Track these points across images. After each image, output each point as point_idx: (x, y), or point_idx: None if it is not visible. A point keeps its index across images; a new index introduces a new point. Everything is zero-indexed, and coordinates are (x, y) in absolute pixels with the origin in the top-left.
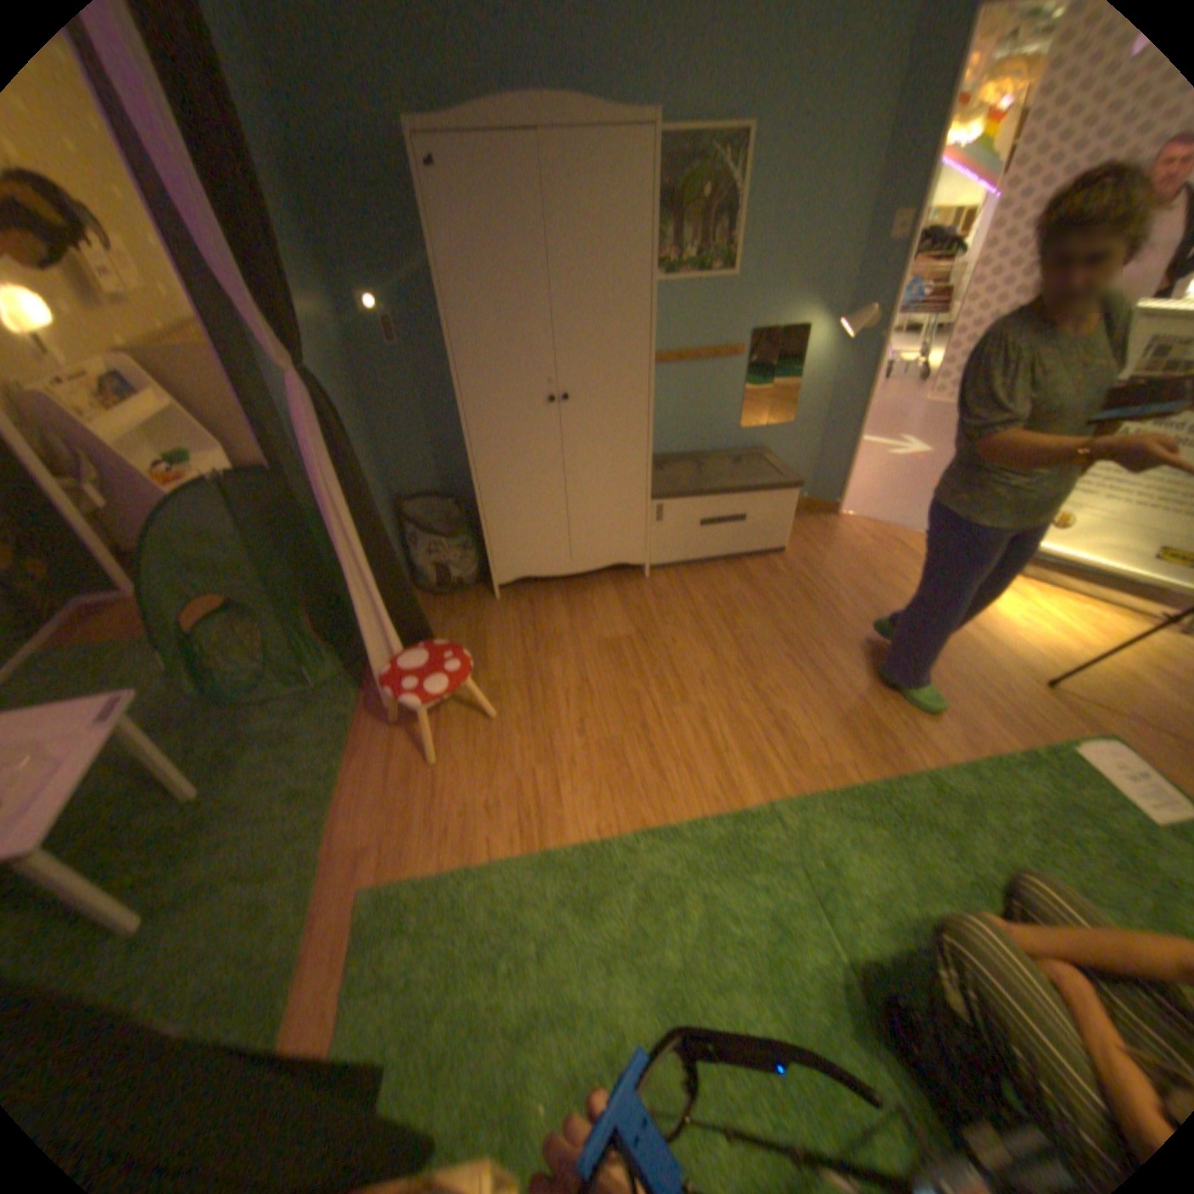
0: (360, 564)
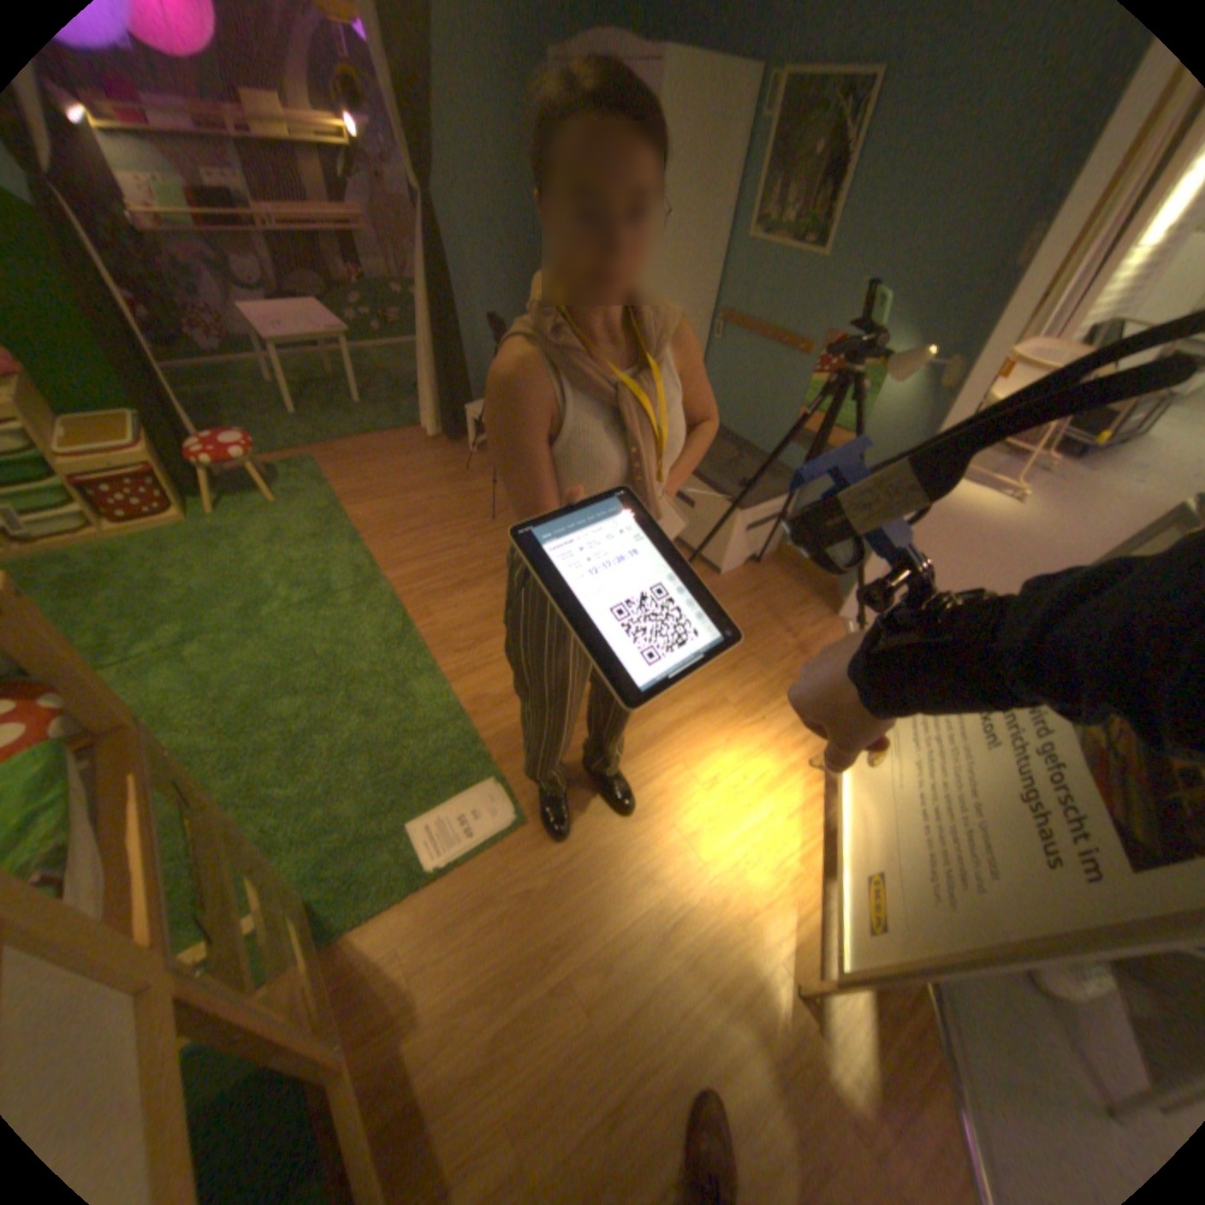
0: (428, 330)
